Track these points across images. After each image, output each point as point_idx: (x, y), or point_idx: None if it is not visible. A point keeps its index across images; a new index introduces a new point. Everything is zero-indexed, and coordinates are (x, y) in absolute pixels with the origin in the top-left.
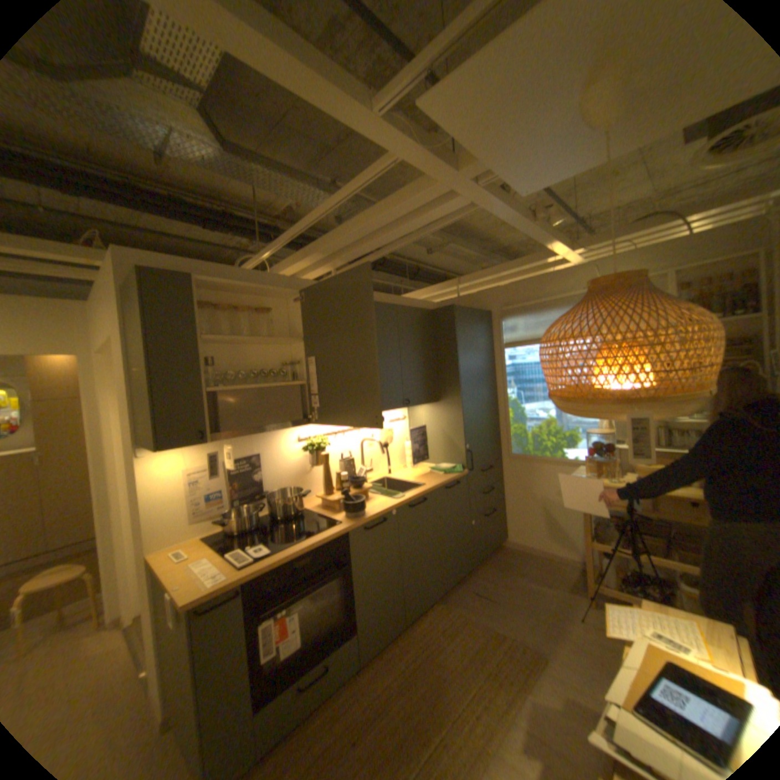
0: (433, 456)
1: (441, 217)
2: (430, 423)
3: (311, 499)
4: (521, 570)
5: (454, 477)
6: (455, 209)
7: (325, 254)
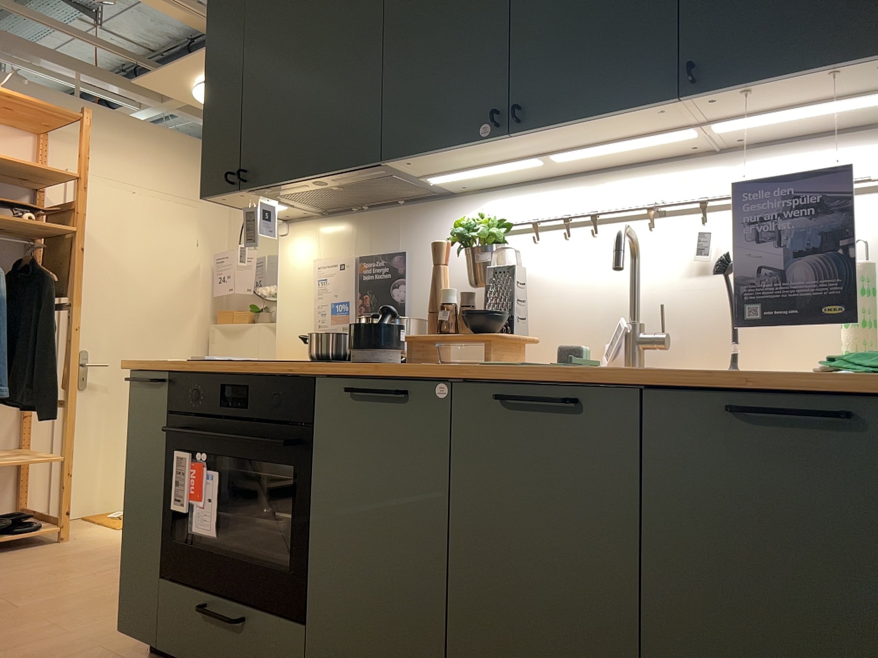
0: None
1: None
2: None
3: None
4: None
5: (842, 384)
6: None
7: None
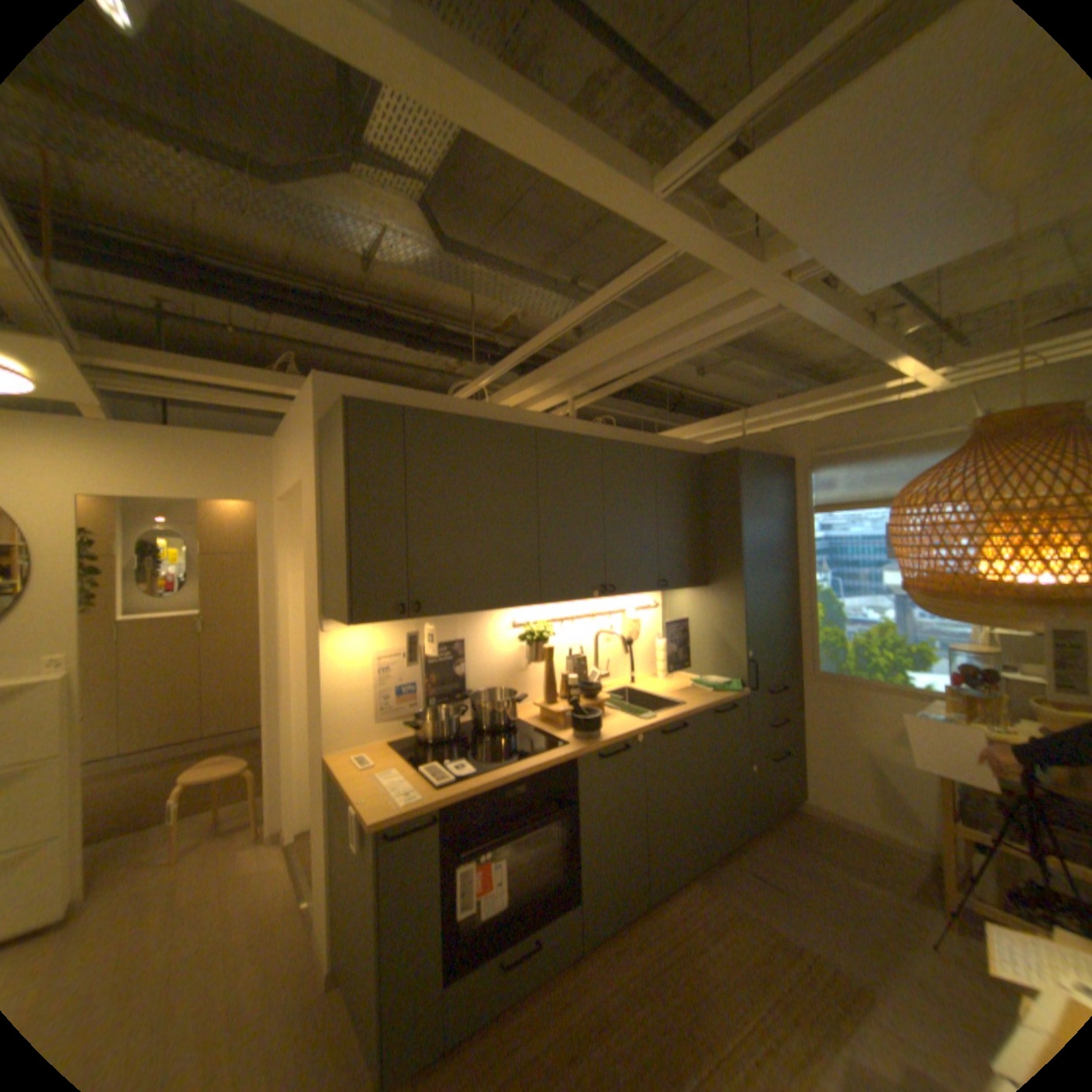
0: (697, 664)
1: (731, 326)
2: (695, 616)
3: (525, 707)
4: (829, 852)
5: (729, 697)
6: (753, 315)
7: (562, 378)
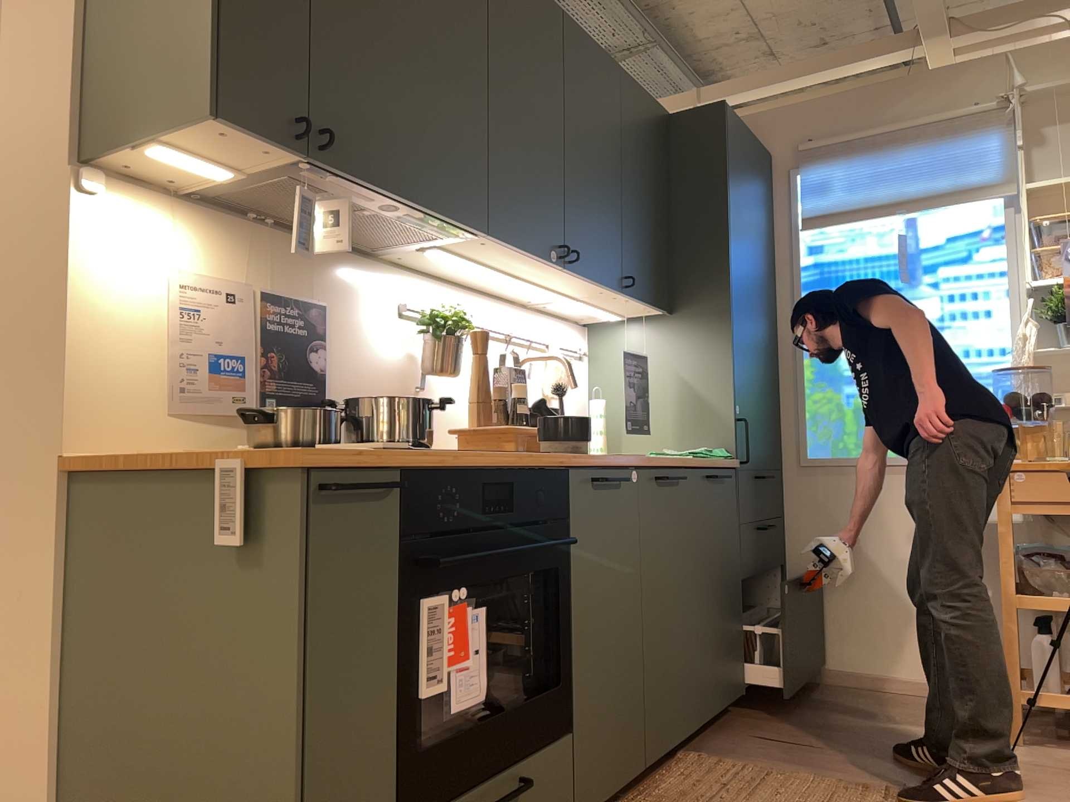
0: (652, 440)
1: None
2: (650, 363)
3: None
4: (839, 705)
5: (720, 463)
6: None
7: None
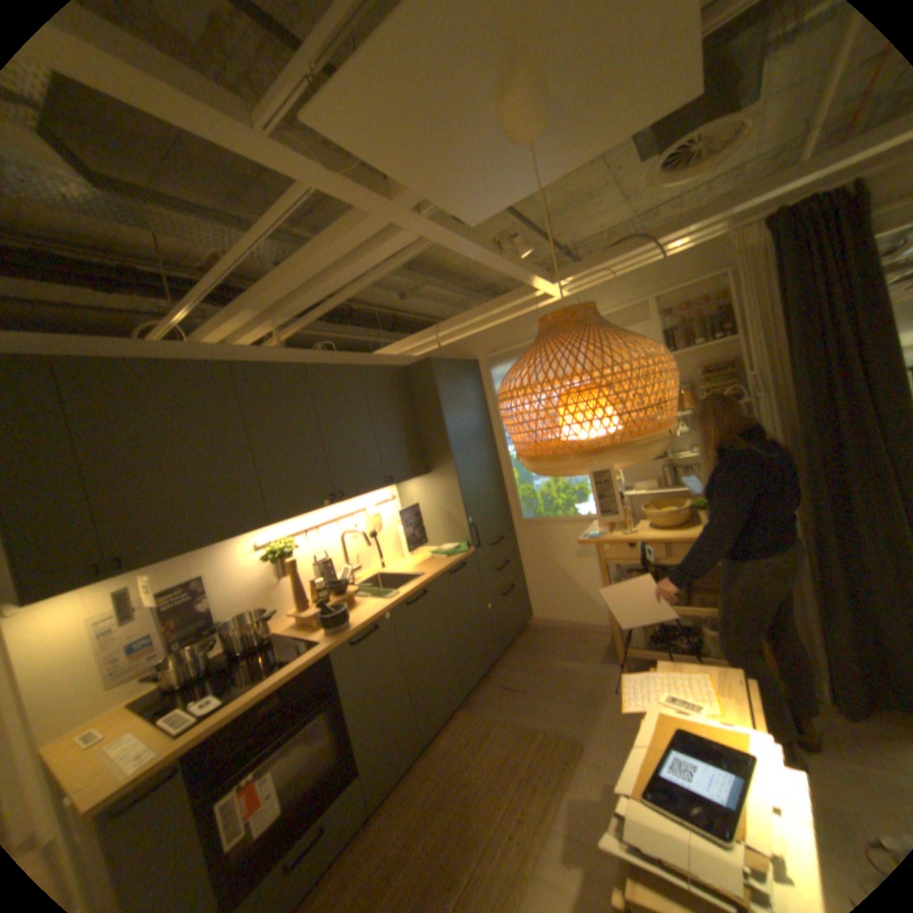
0: (433, 538)
1: (389, 257)
2: (424, 500)
3: (283, 620)
4: (549, 649)
5: (459, 558)
6: (403, 246)
7: (256, 311)
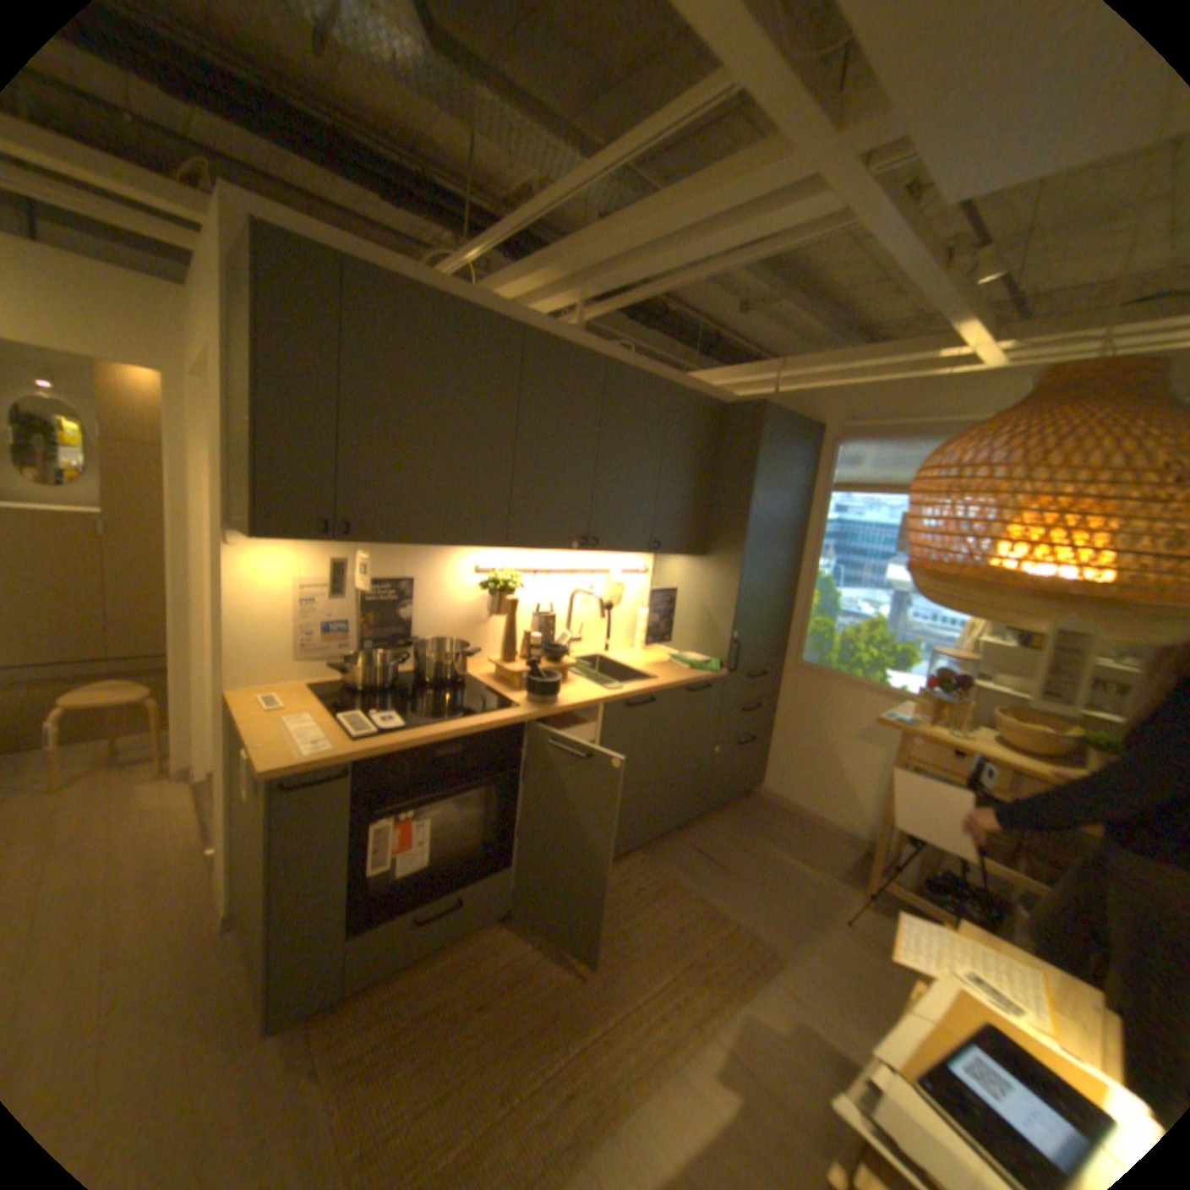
0: (677, 639)
1: (784, 230)
2: (684, 588)
3: (480, 663)
4: (773, 833)
5: (704, 677)
6: (813, 217)
7: (570, 270)
